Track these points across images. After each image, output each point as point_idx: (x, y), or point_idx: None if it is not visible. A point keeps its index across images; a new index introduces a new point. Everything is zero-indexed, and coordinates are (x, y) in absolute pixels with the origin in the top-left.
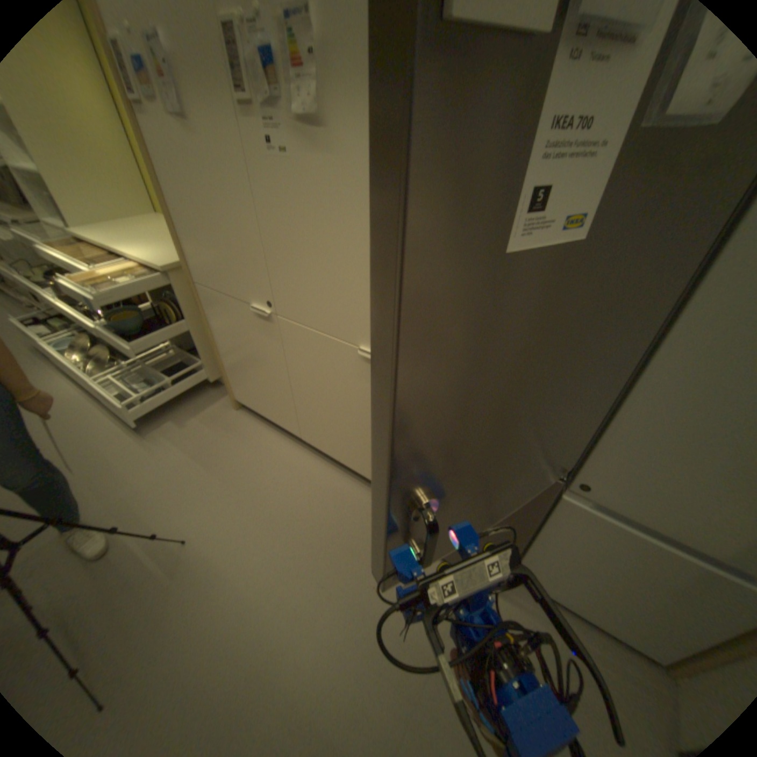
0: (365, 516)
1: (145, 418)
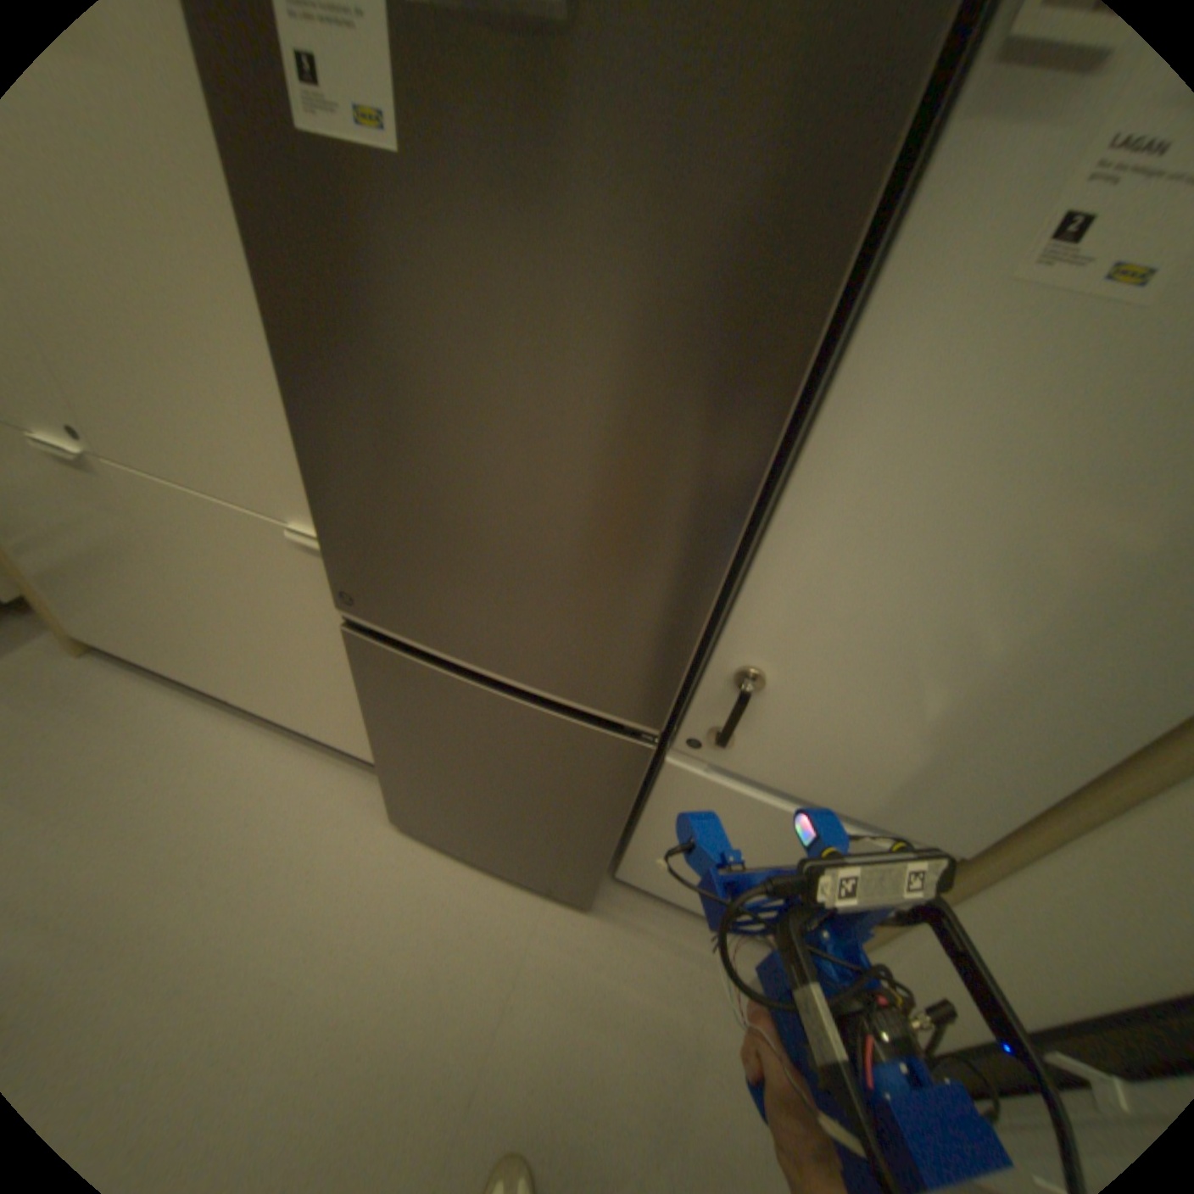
0: (362, 828)
1: None
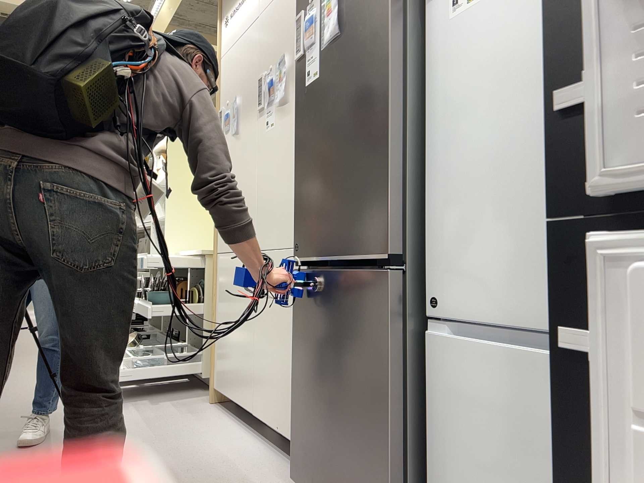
0: None
1: (130, 396)
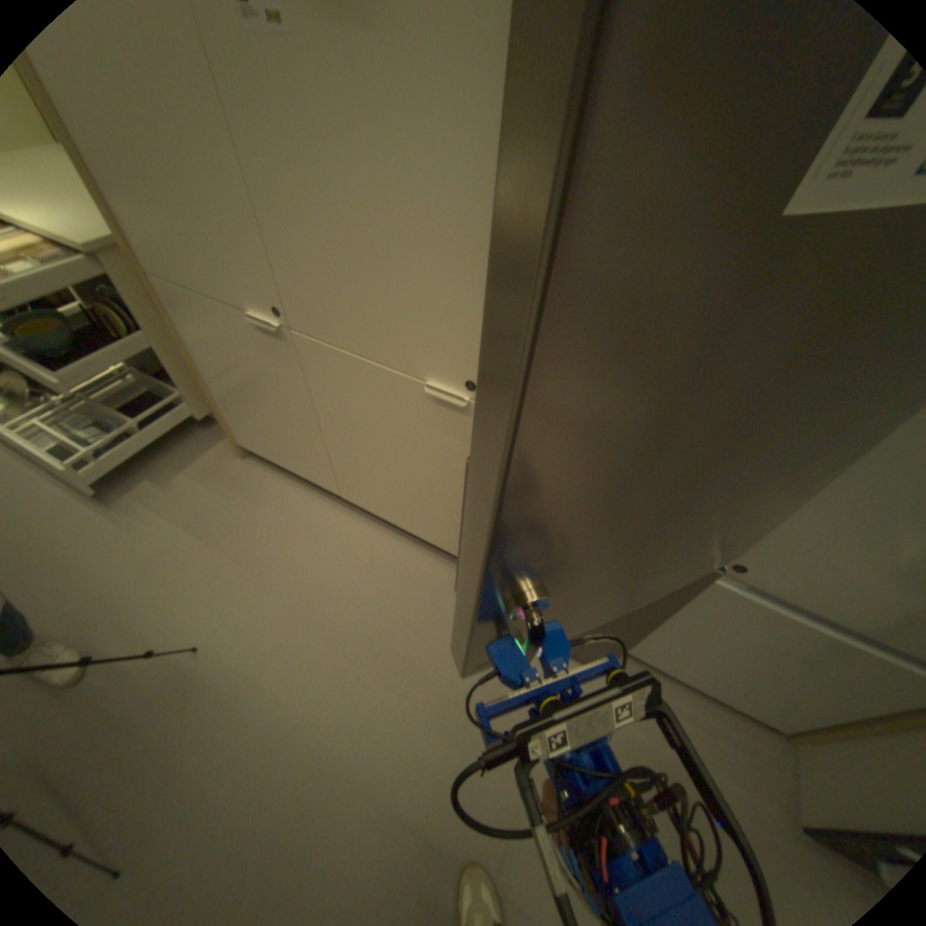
0: (435, 592)
1: (106, 479)
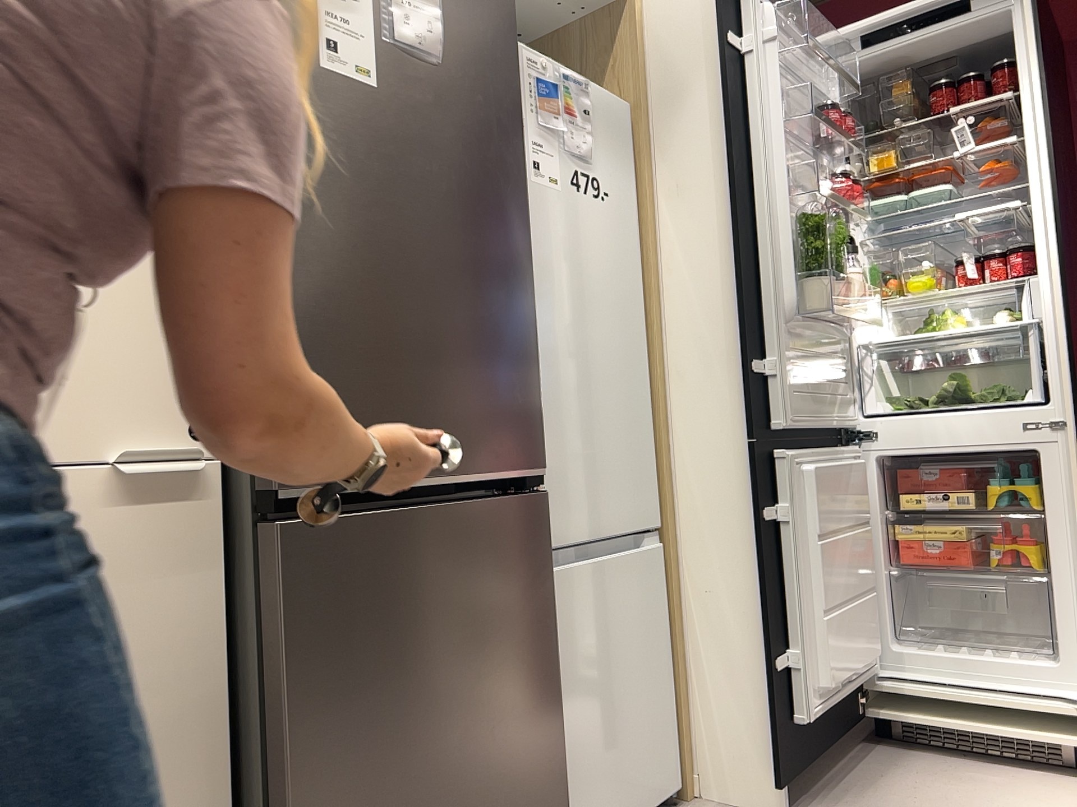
0: None
1: None
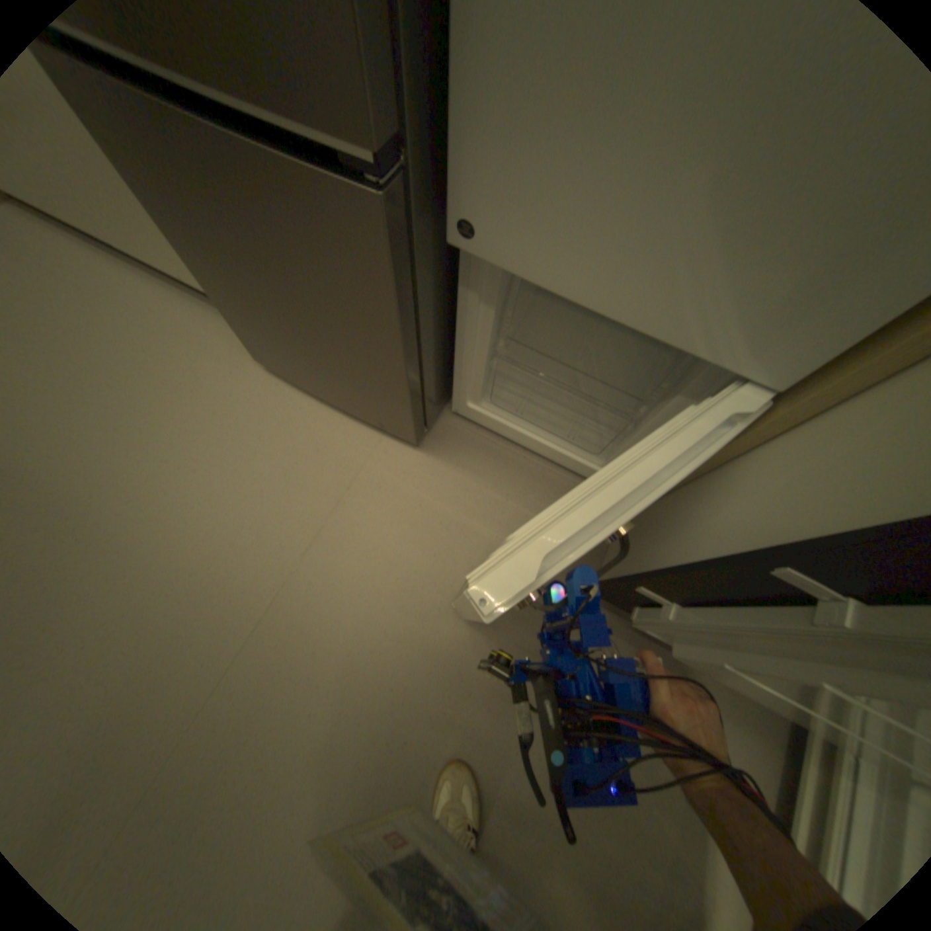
0: (237, 364)
1: None
